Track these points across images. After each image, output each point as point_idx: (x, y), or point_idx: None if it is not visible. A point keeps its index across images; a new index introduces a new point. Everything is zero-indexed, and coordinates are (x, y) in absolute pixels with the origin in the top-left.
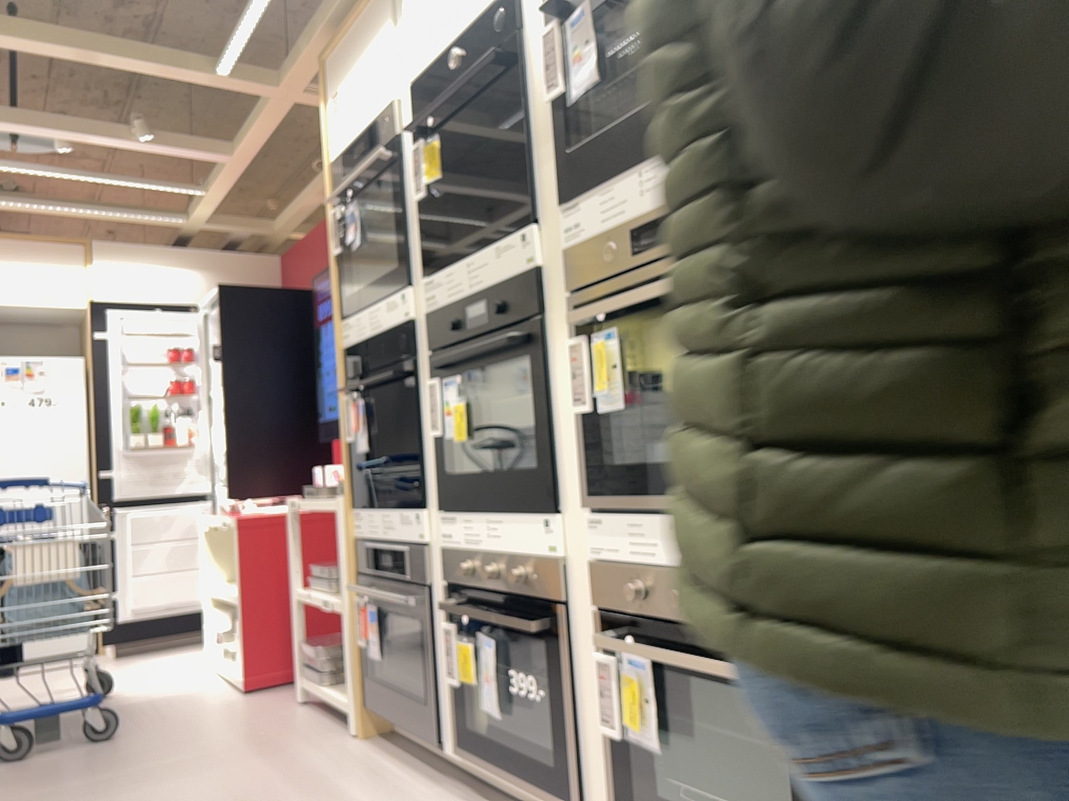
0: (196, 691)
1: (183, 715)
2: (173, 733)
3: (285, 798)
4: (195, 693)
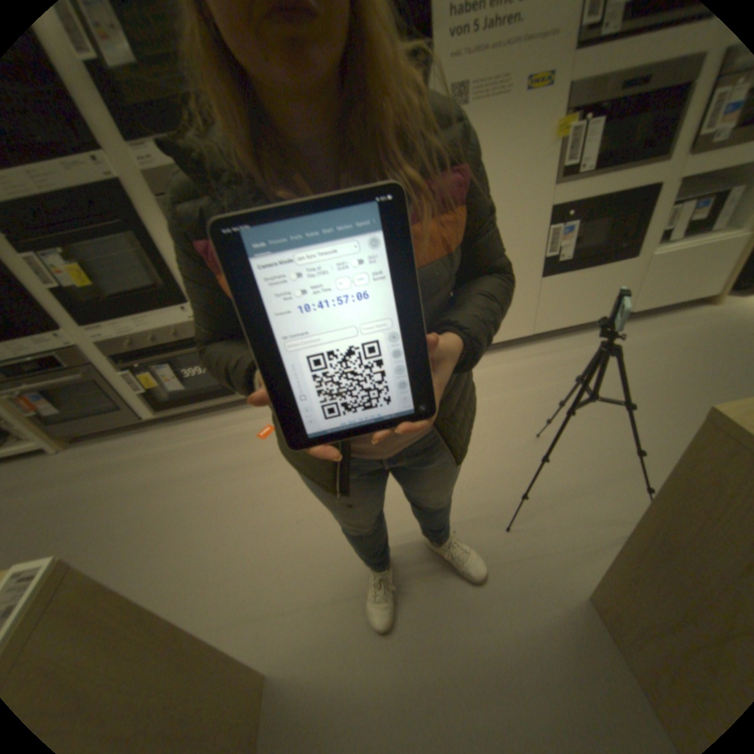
0: None
1: None
2: None
3: (80, 488)
4: None
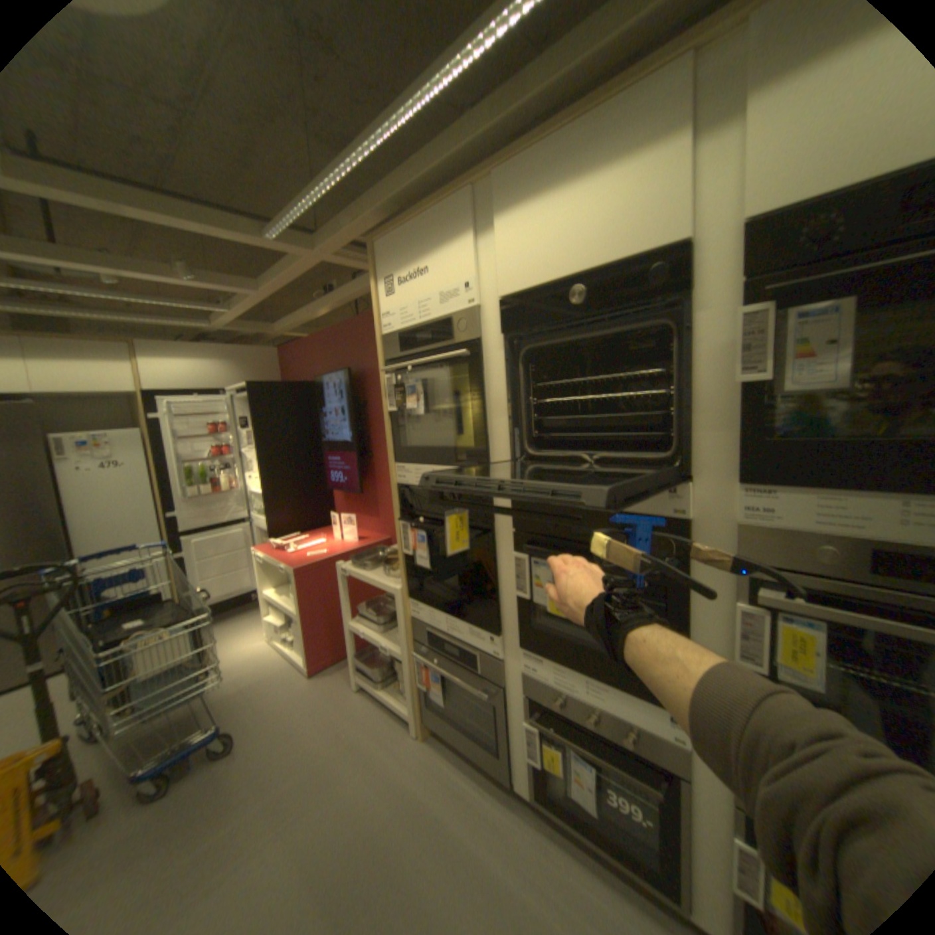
0: (271, 677)
1: (273, 713)
2: (275, 740)
3: (405, 841)
4: (271, 681)
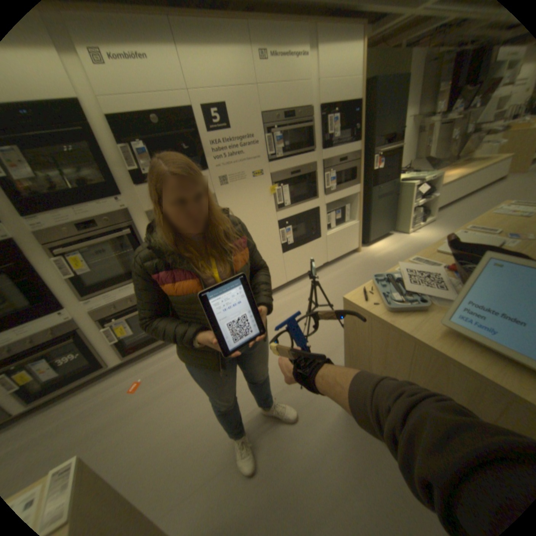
0: None
1: None
2: None
3: None
4: None
